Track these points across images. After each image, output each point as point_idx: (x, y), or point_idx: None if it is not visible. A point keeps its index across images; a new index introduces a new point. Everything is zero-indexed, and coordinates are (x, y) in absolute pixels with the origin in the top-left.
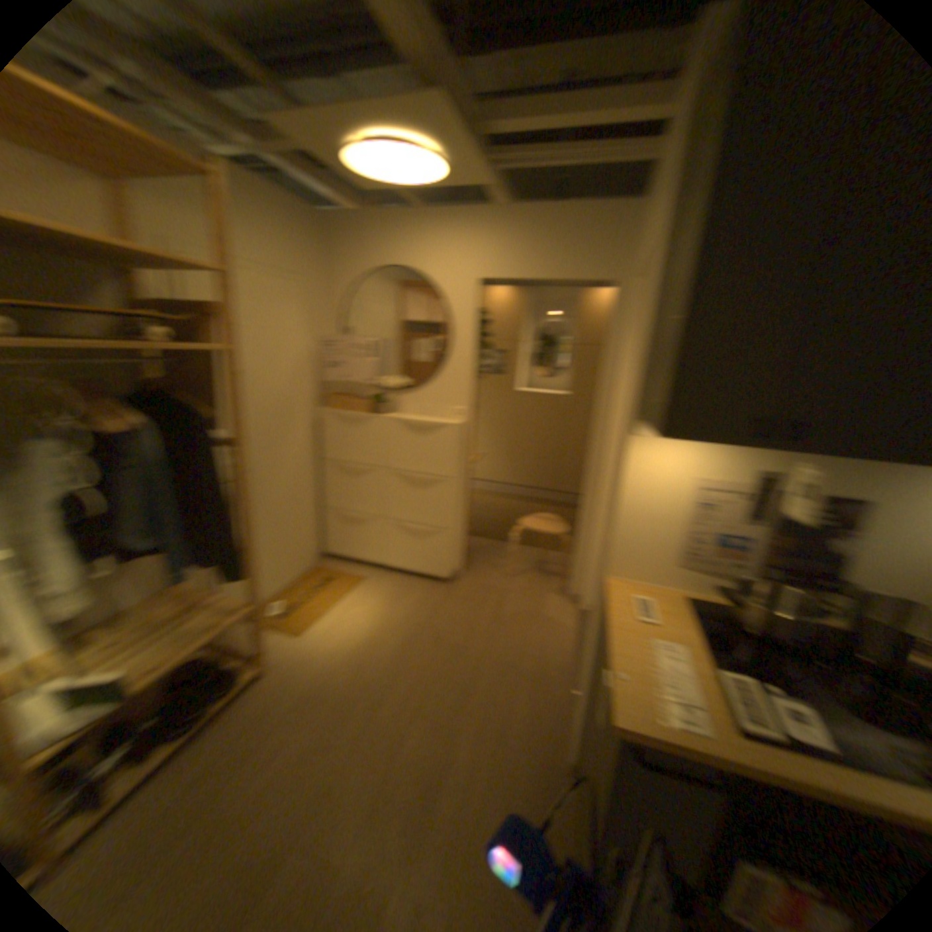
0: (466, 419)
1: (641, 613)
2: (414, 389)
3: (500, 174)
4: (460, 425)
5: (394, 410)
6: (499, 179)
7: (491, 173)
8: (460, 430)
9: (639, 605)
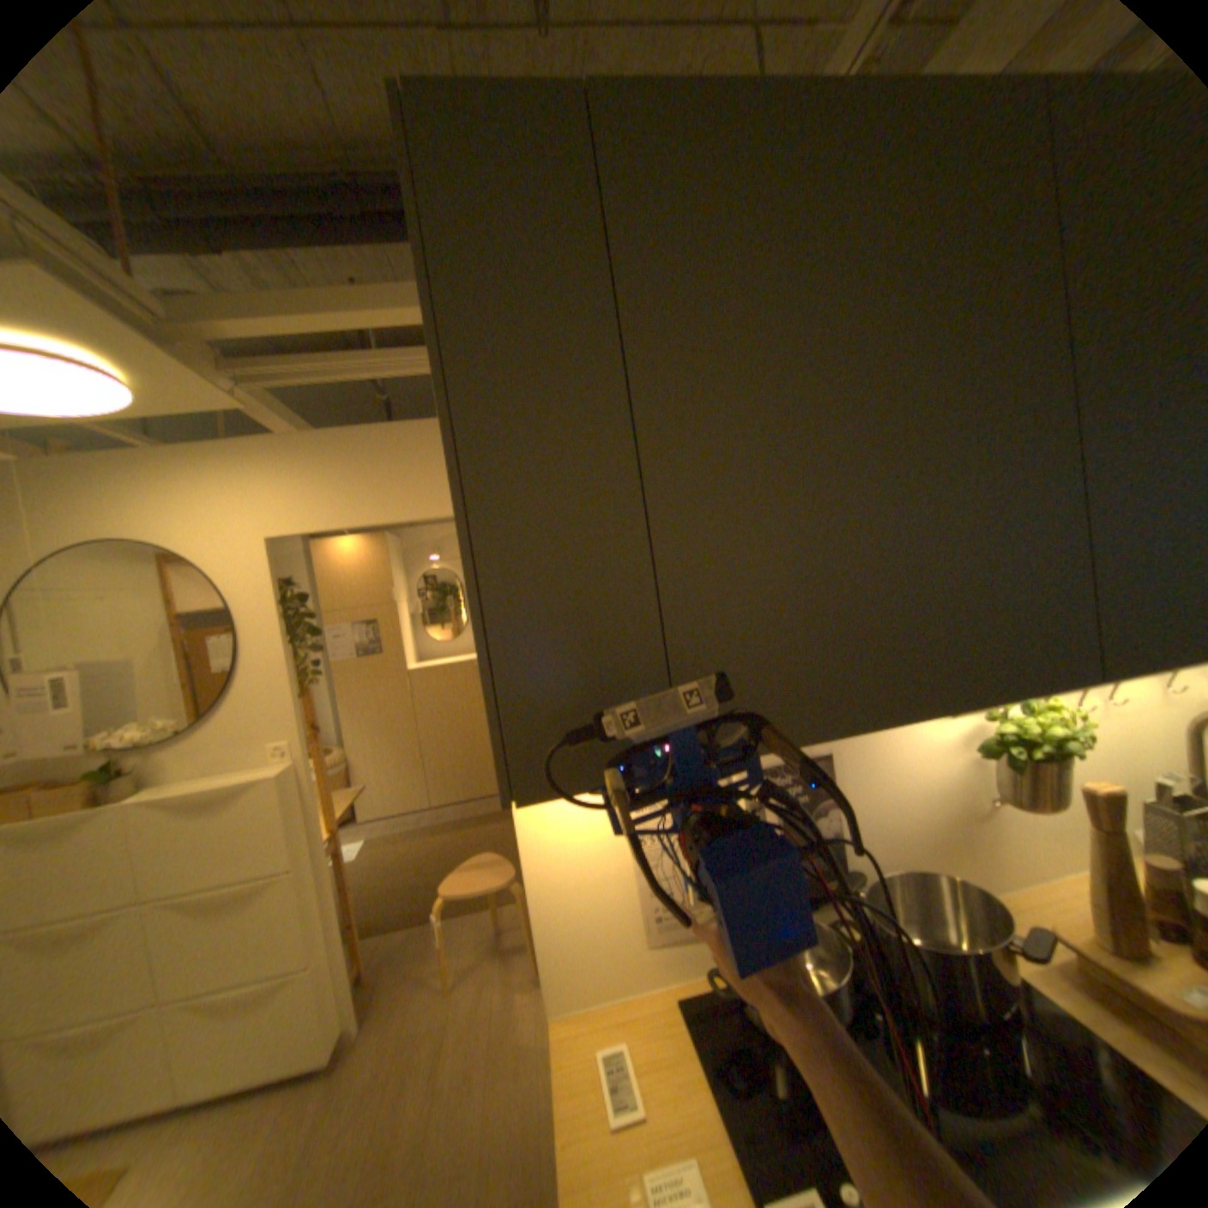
0: (288, 760)
1: (607, 1106)
2: (172, 737)
3: (256, 395)
4: (274, 778)
5: (137, 787)
6: (256, 402)
7: (236, 395)
8: (275, 787)
9: (602, 1079)
